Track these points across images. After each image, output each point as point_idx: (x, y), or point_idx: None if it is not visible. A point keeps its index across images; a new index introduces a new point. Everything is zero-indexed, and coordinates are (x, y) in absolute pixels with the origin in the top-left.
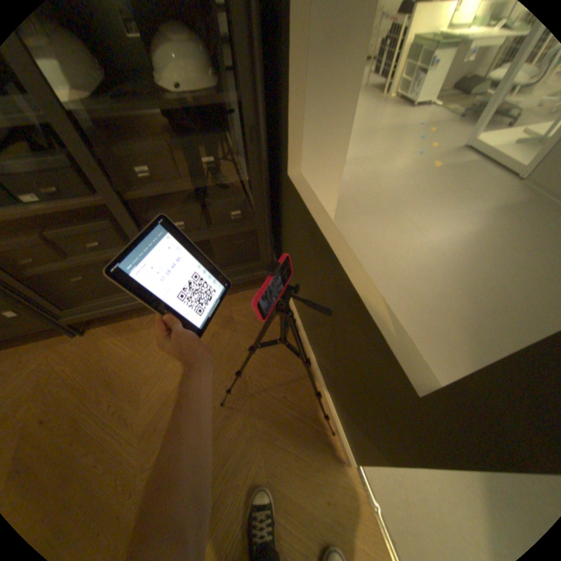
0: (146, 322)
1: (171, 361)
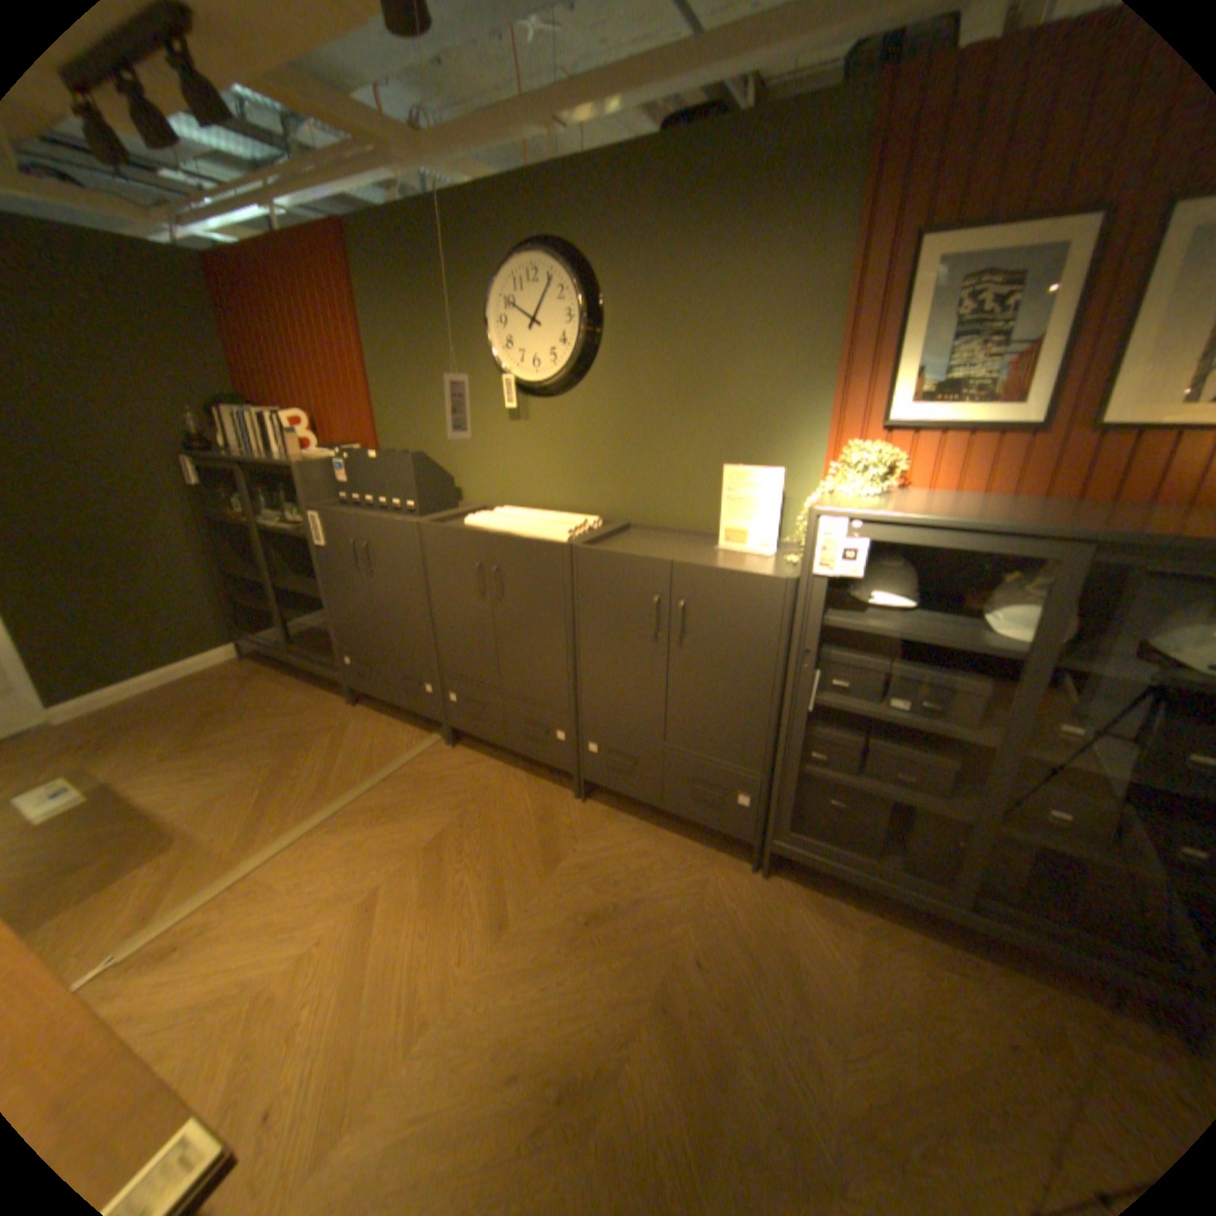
0: (870, 929)
1: (914, 1034)
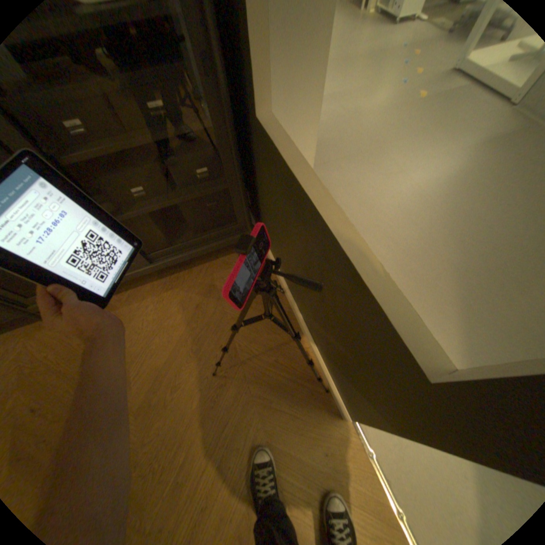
0: (125, 299)
1: (156, 336)
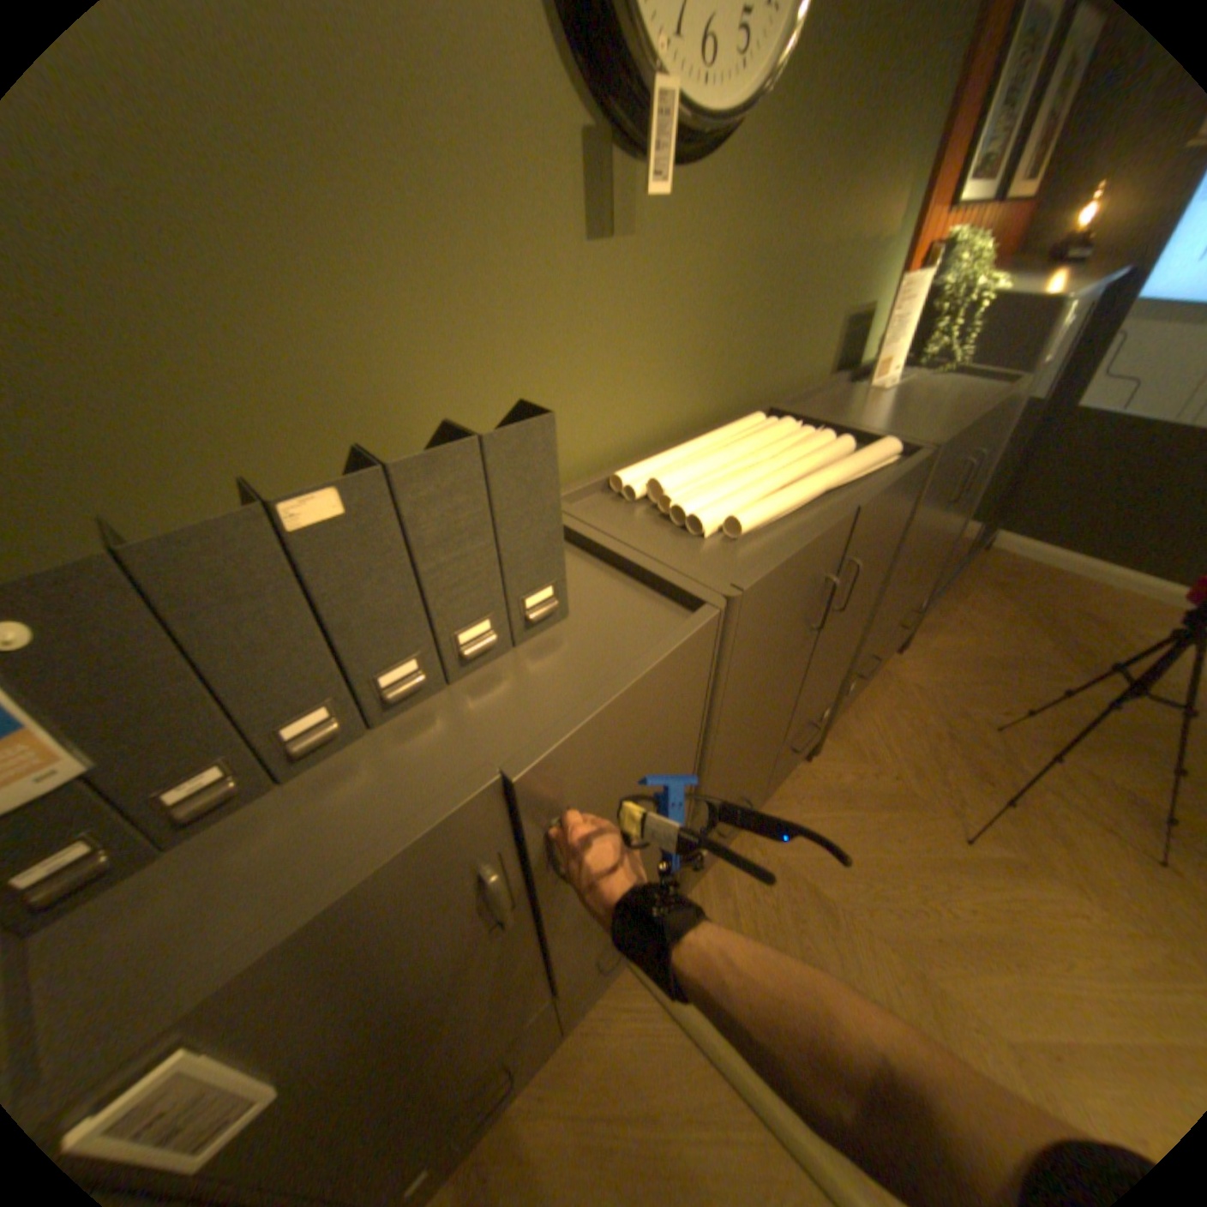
0: (939, 616)
1: (1015, 630)
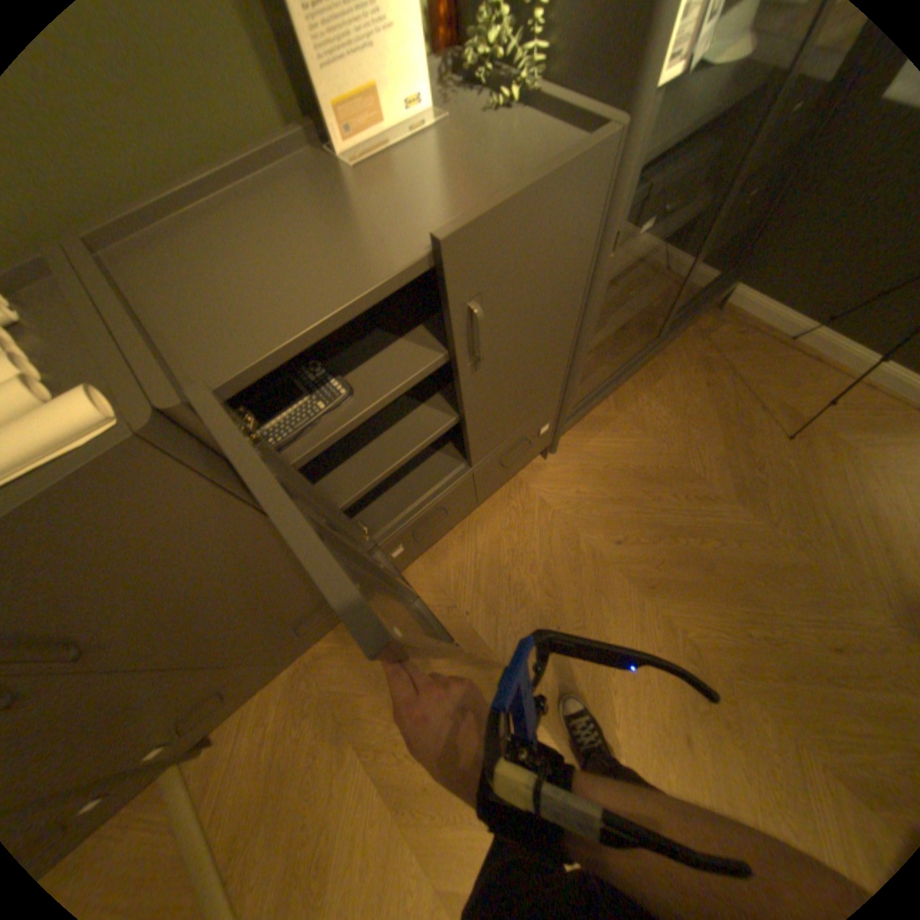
0: (613, 406)
1: (689, 429)
